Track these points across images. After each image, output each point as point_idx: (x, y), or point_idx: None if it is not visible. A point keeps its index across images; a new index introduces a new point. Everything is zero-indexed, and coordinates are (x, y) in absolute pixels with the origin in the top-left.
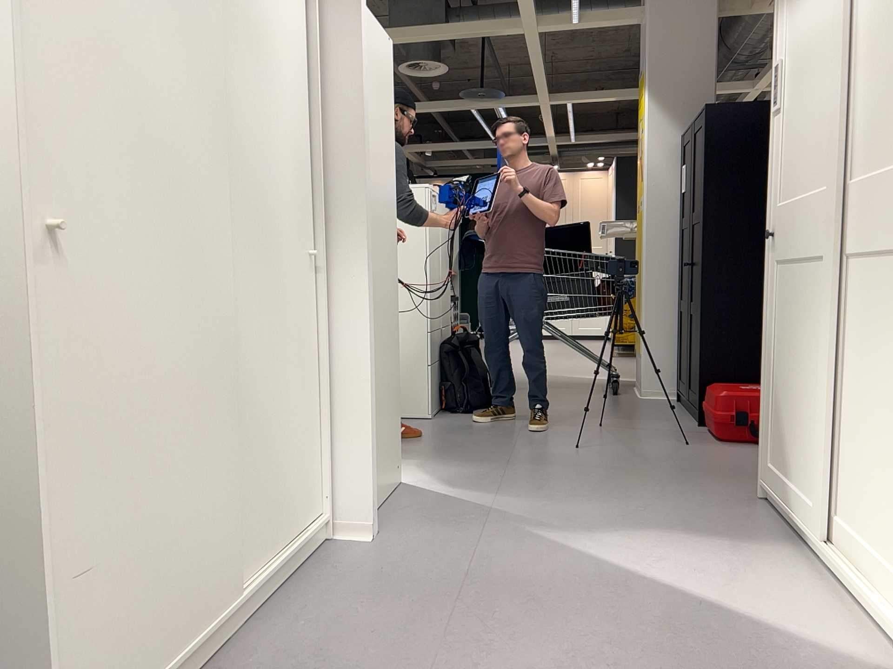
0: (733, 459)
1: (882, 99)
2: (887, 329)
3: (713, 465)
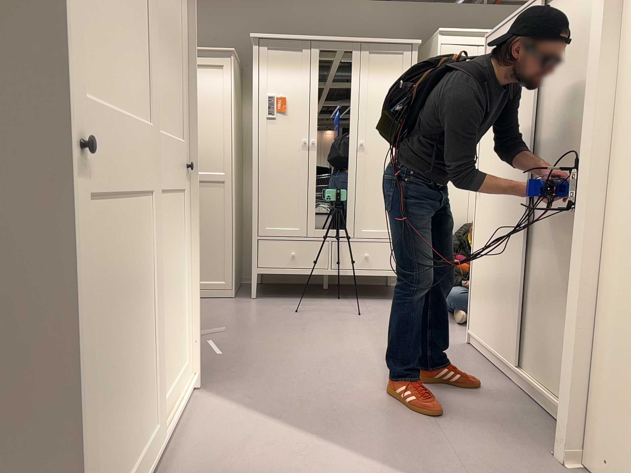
0: None
1: (163, 85)
2: (172, 242)
3: None
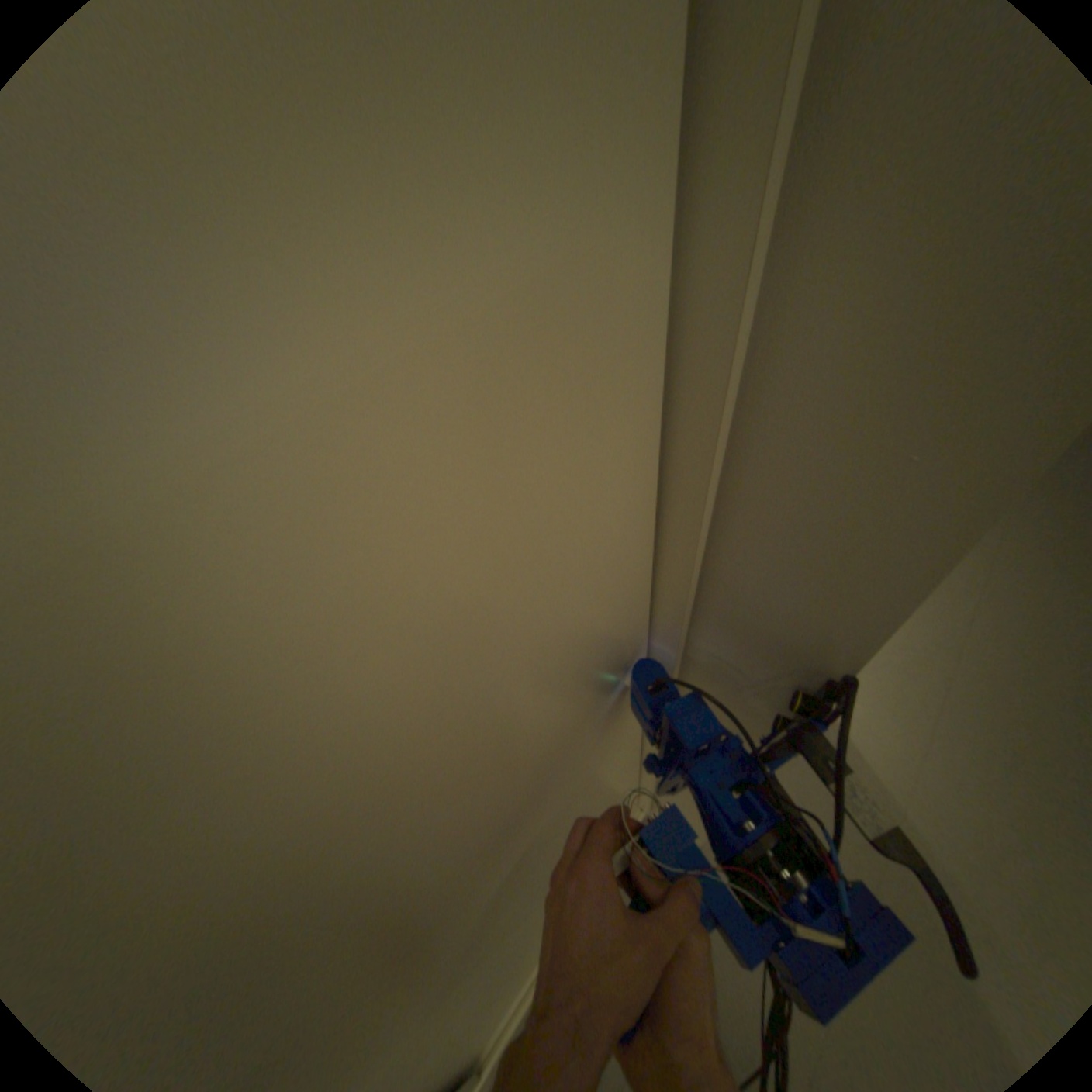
0: None
1: None
2: None
3: None
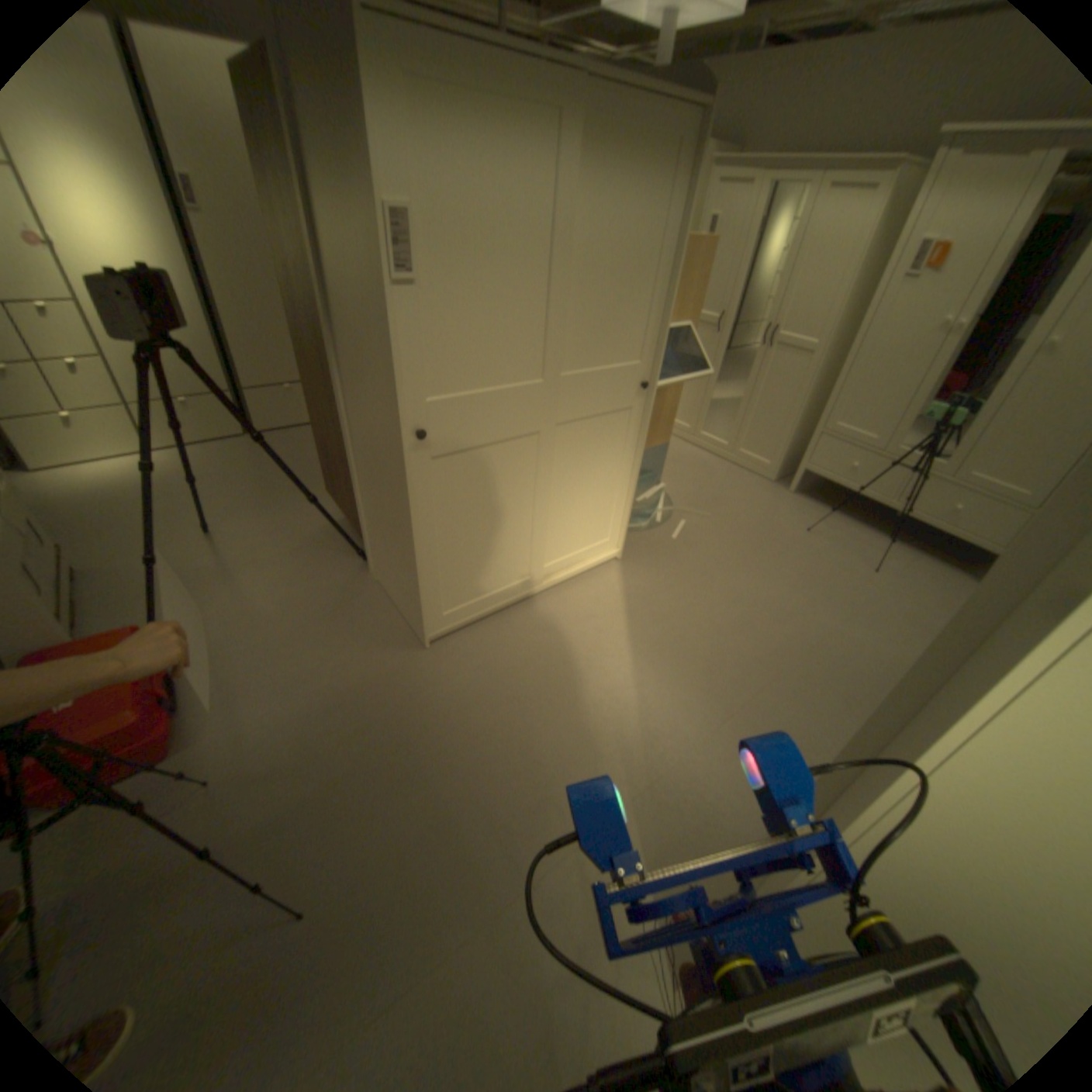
0: (287, 706)
1: (605, 321)
2: (600, 452)
3: (328, 711)
